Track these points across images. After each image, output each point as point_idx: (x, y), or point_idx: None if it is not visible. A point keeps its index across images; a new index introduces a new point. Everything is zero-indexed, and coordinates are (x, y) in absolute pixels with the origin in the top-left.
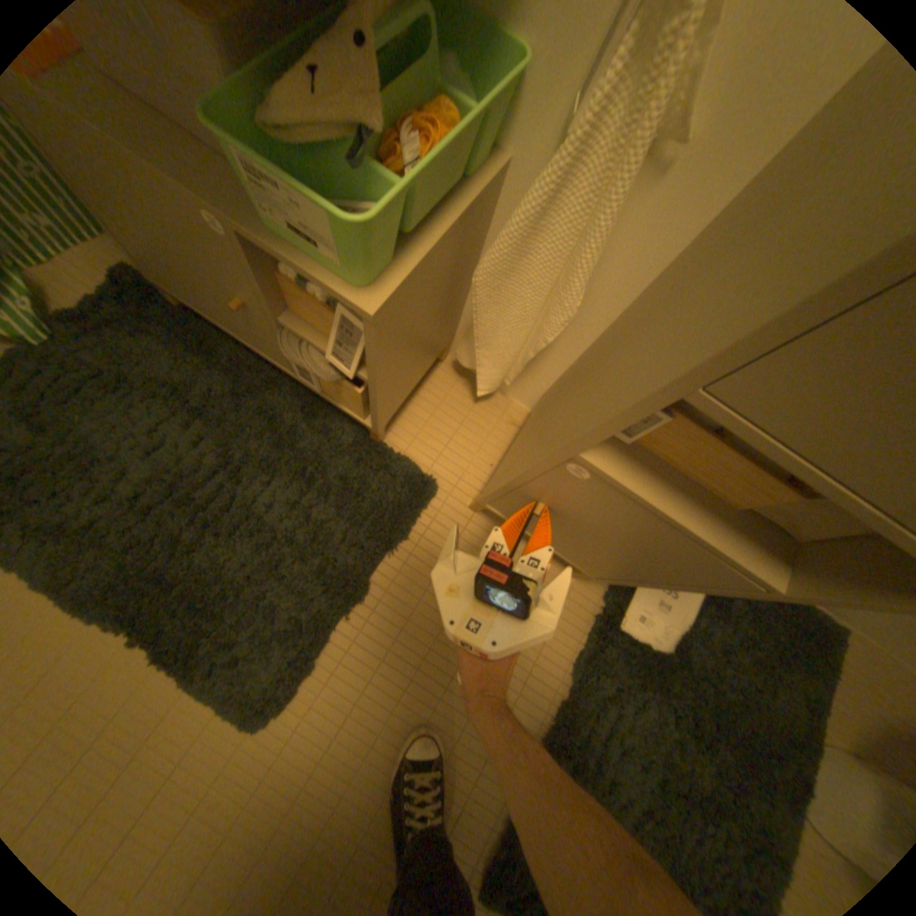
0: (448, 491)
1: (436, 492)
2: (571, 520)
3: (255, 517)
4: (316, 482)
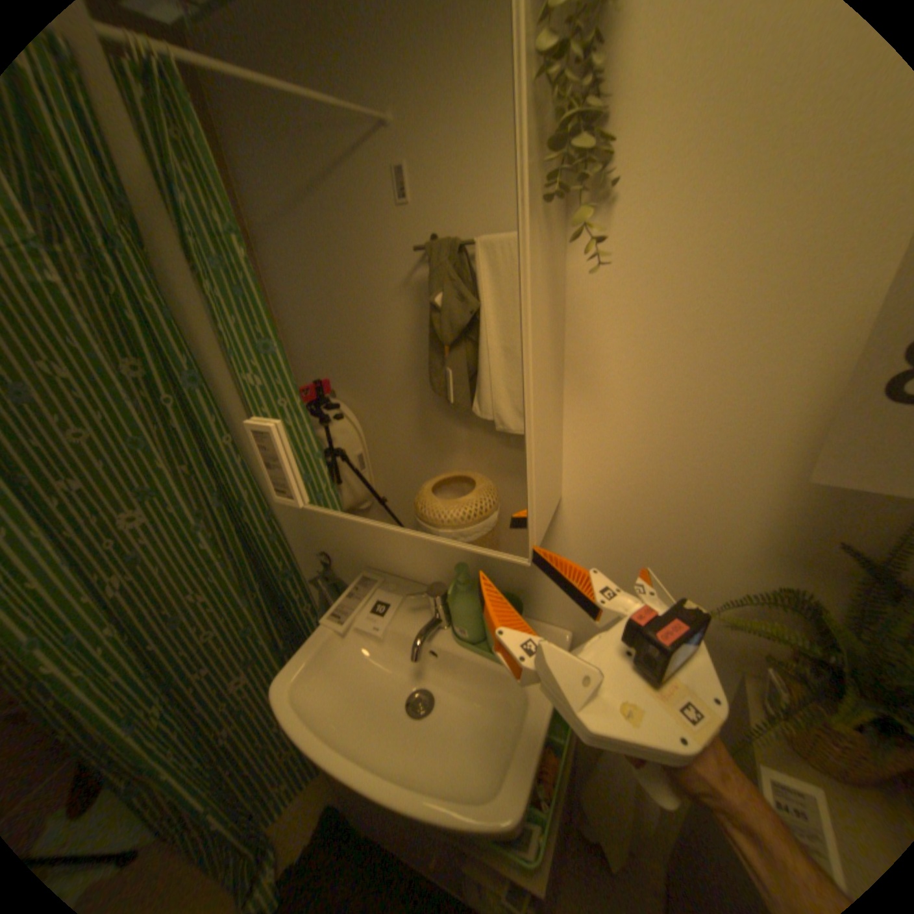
0: None
1: None
2: None
3: None
4: None
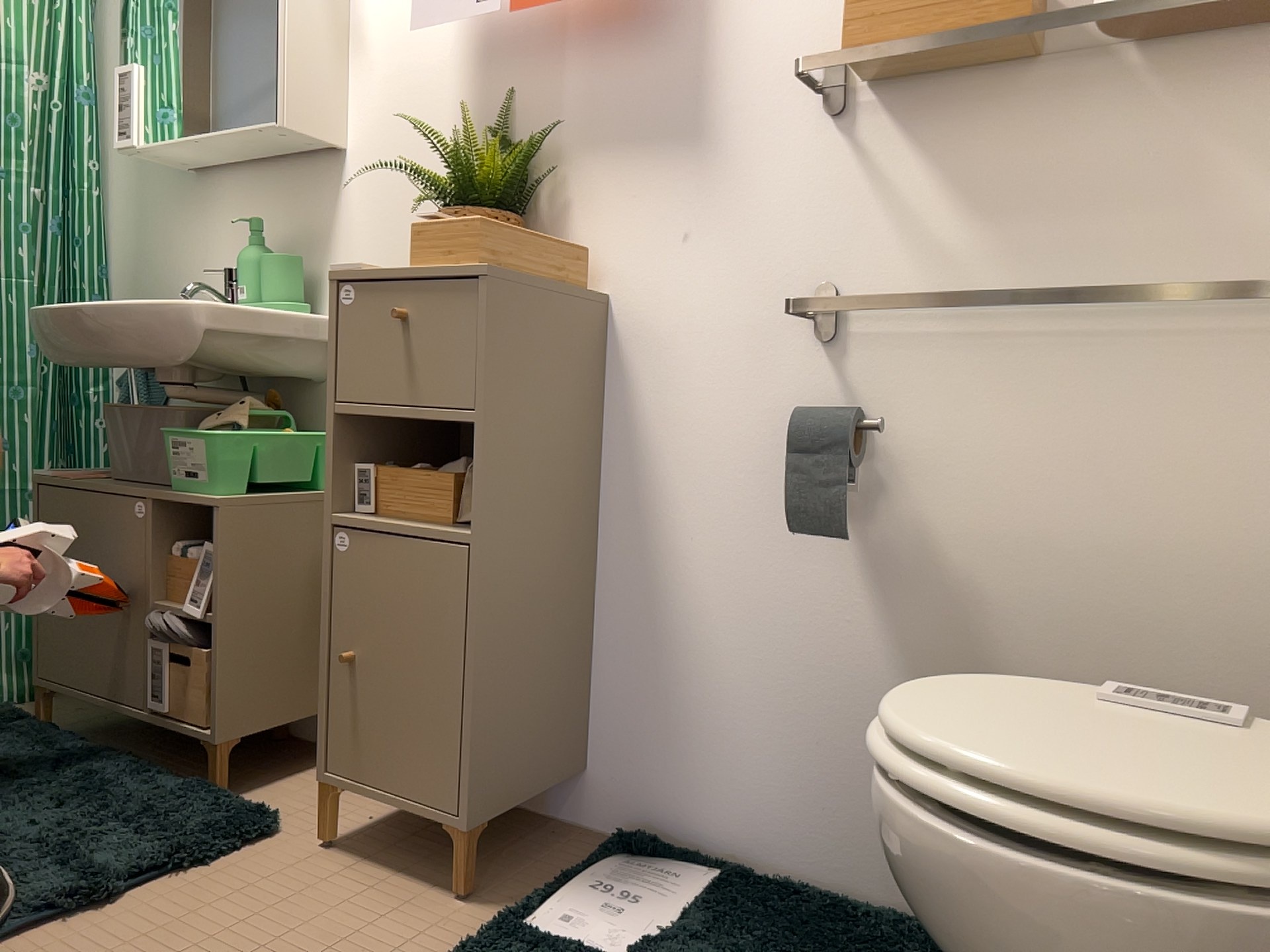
0: (290, 833)
1: (271, 832)
2: (372, 655)
3: (7, 827)
4: (109, 808)
